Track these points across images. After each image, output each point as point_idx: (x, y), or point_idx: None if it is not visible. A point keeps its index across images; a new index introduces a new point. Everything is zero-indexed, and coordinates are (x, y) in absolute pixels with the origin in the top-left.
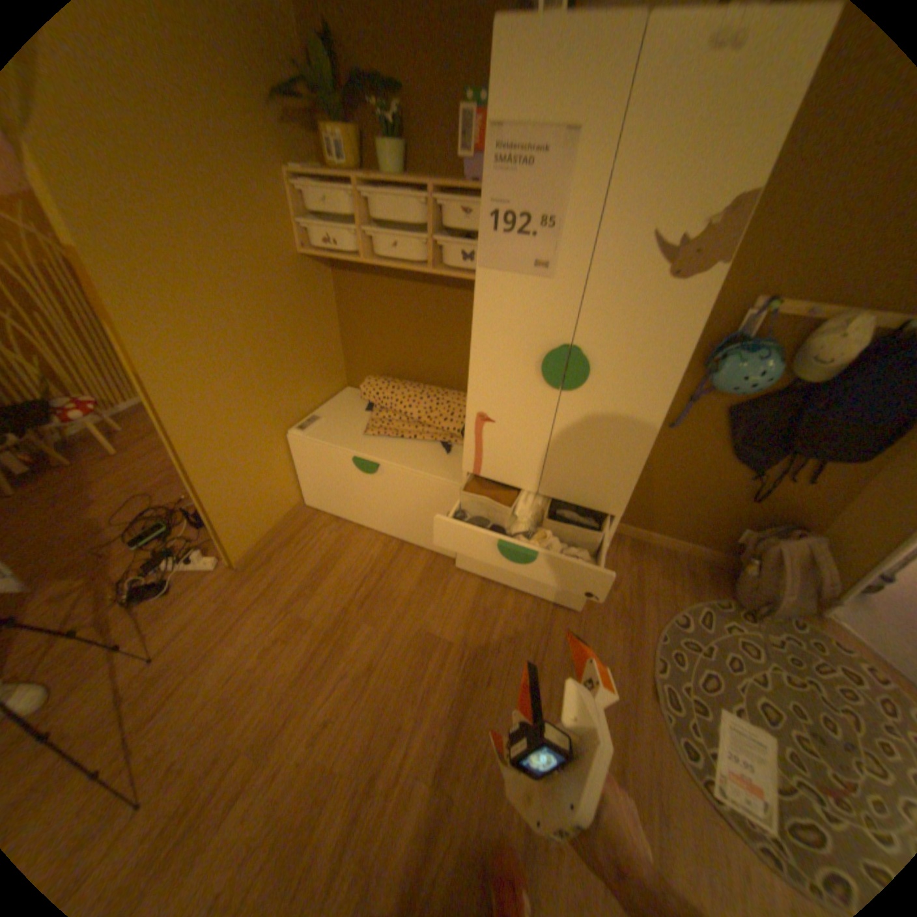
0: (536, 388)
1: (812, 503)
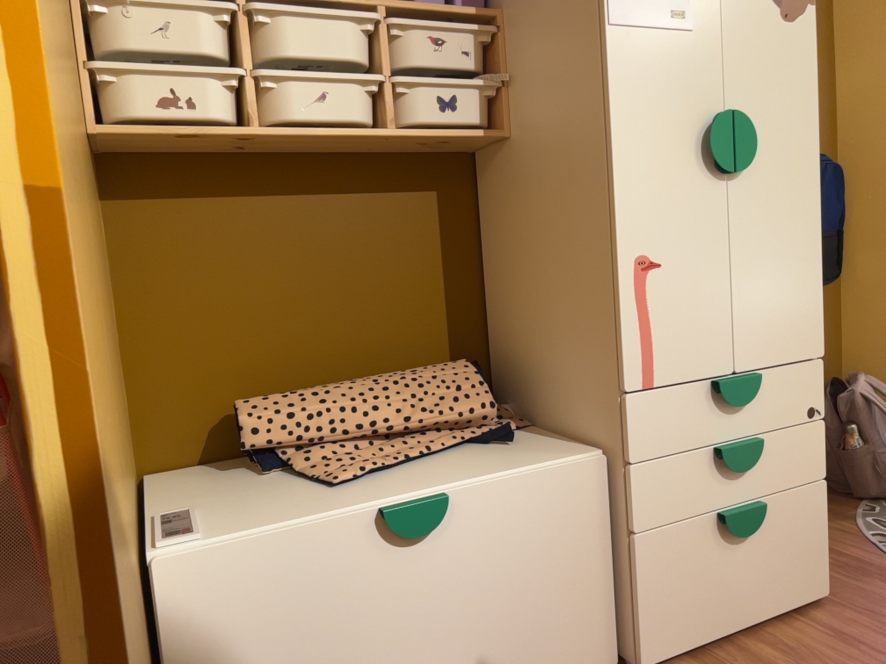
0: (702, 184)
1: None
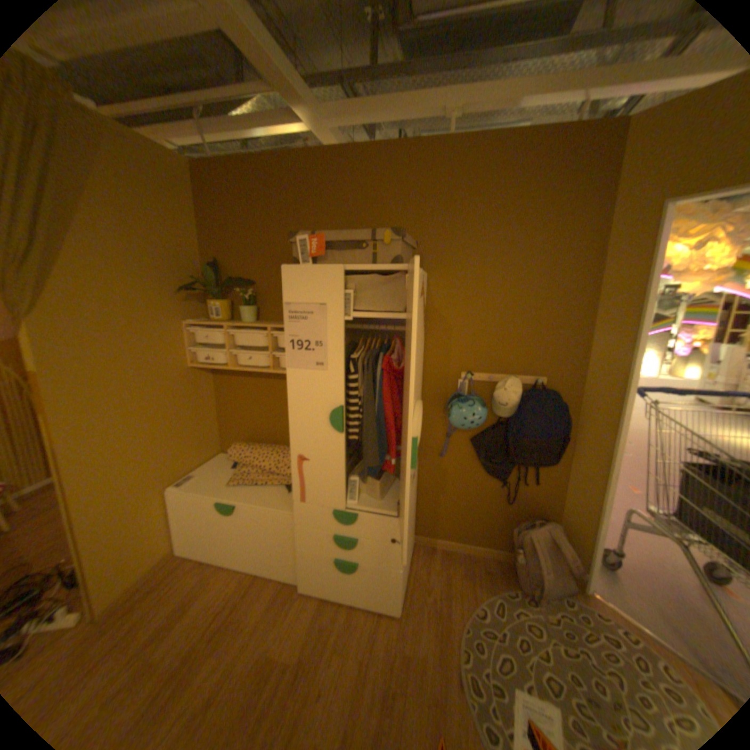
0: (330, 434)
1: (545, 500)
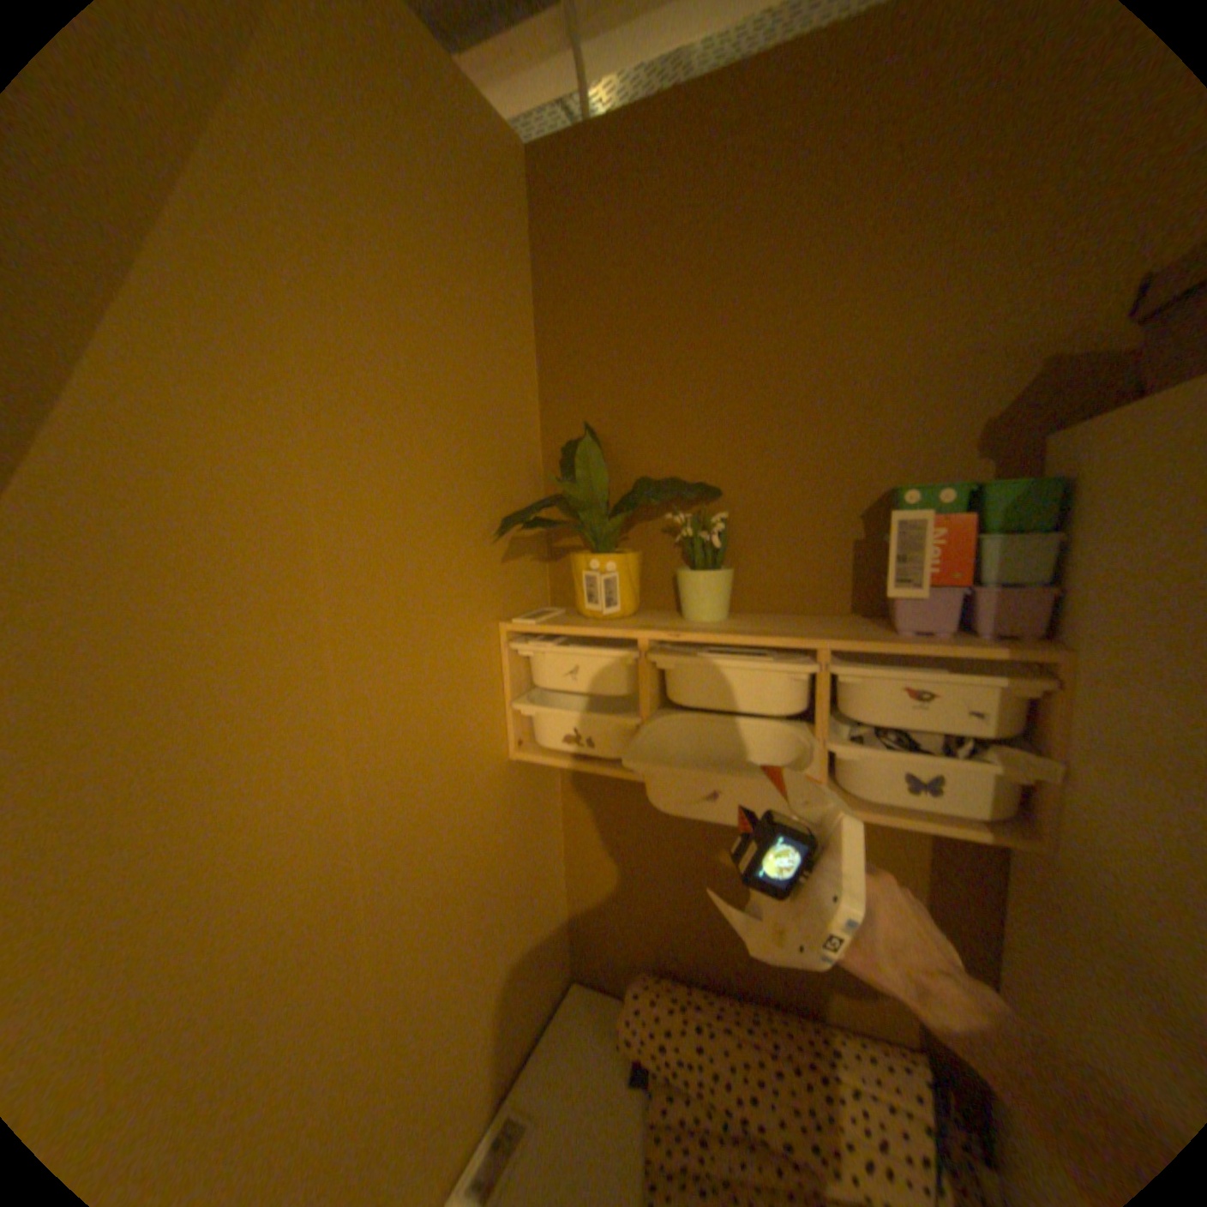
0: None
1: None
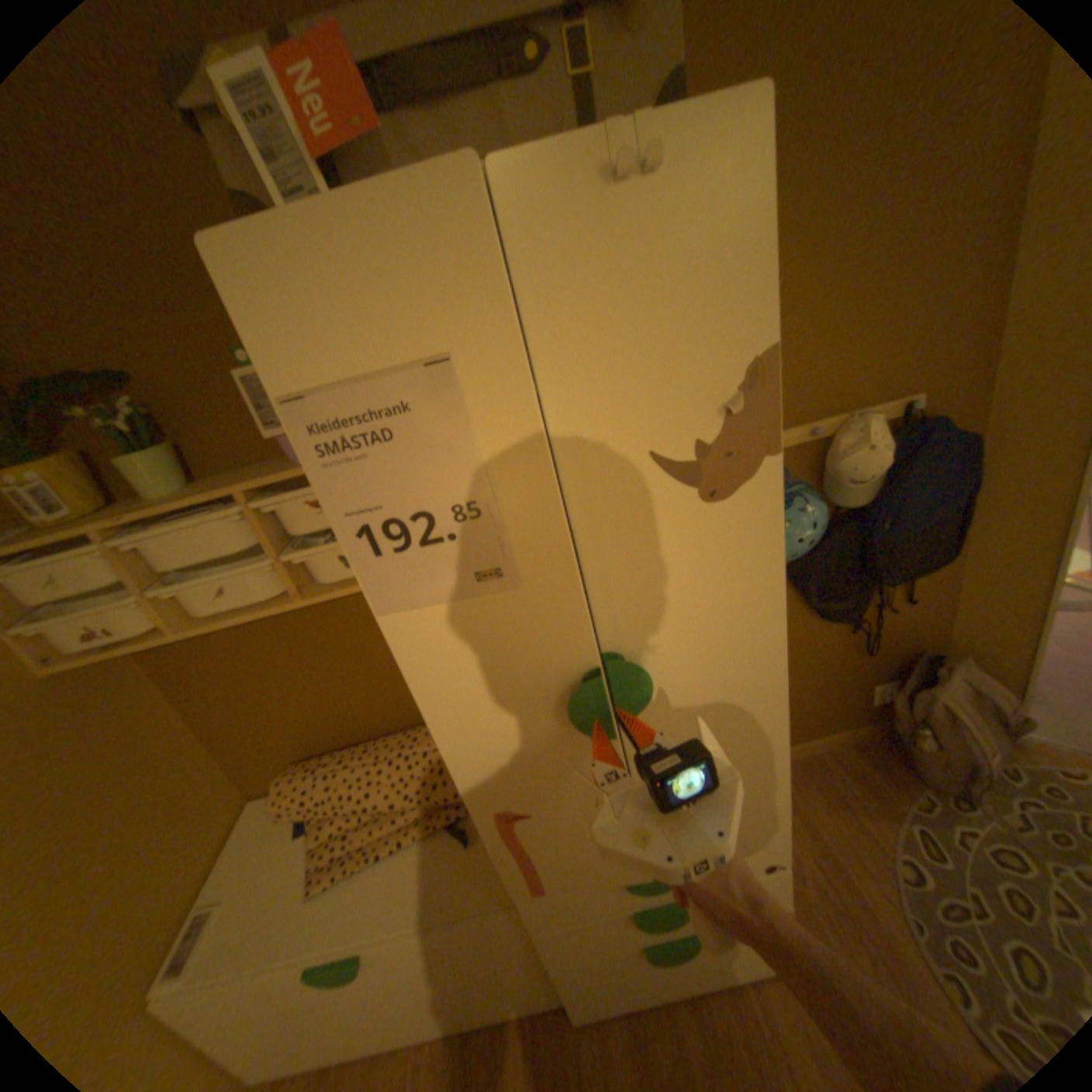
0: (575, 735)
1: (923, 623)
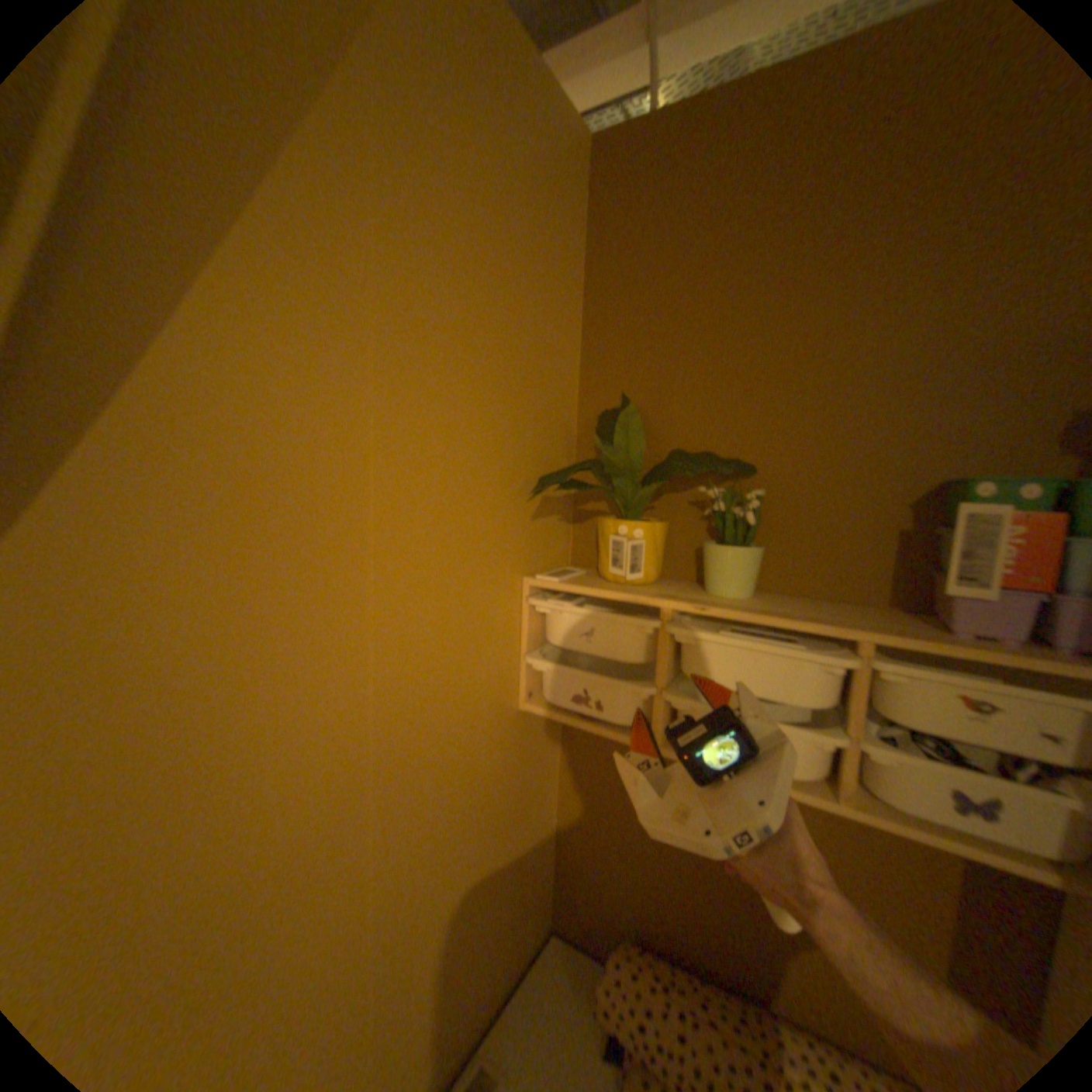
0: None
1: None
